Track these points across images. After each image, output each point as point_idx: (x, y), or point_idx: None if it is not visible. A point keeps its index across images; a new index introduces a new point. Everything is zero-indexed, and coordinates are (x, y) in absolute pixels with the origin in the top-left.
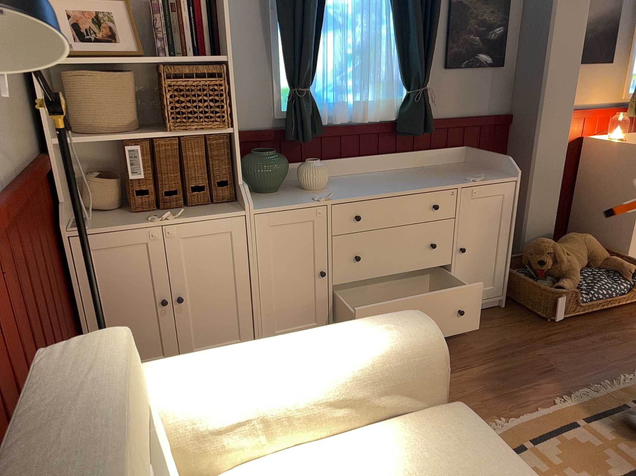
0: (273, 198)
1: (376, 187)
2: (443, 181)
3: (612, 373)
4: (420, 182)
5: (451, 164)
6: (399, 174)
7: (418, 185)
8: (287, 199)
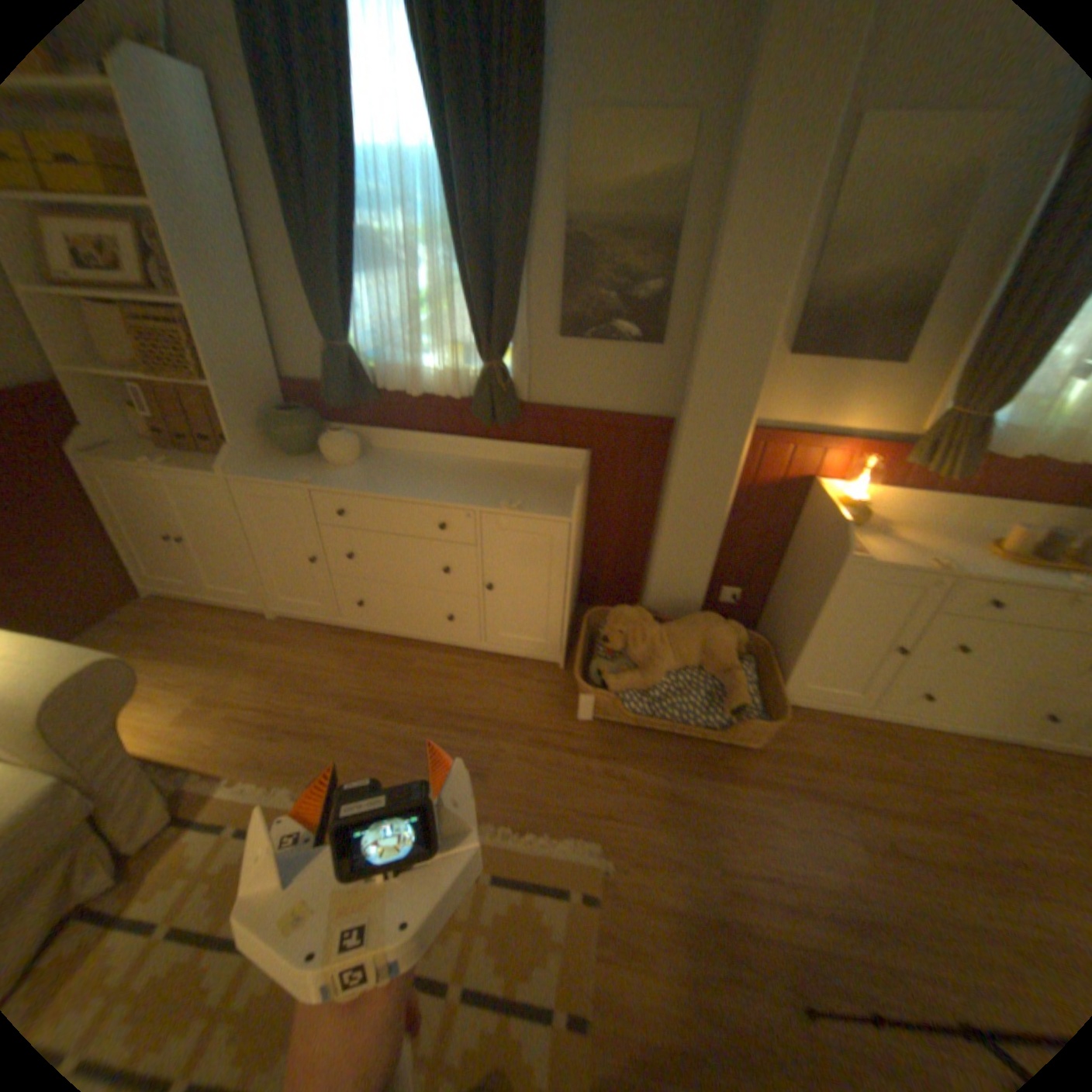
0: (280, 464)
1: (391, 481)
2: (475, 495)
3: (541, 821)
4: (453, 487)
5: (562, 469)
6: (467, 468)
7: (436, 491)
8: (284, 470)
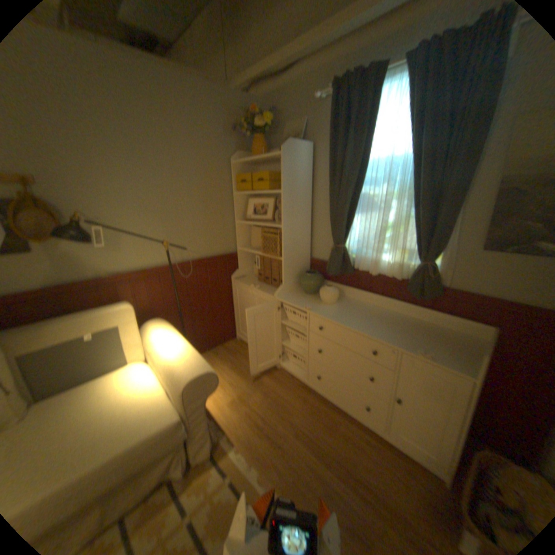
0: (300, 297)
1: (350, 318)
2: (400, 339)
3: None
4: (386, 330)
5: (471, 335)
6: (397, 319)
7: (375, 330)
8: (301, 300)
